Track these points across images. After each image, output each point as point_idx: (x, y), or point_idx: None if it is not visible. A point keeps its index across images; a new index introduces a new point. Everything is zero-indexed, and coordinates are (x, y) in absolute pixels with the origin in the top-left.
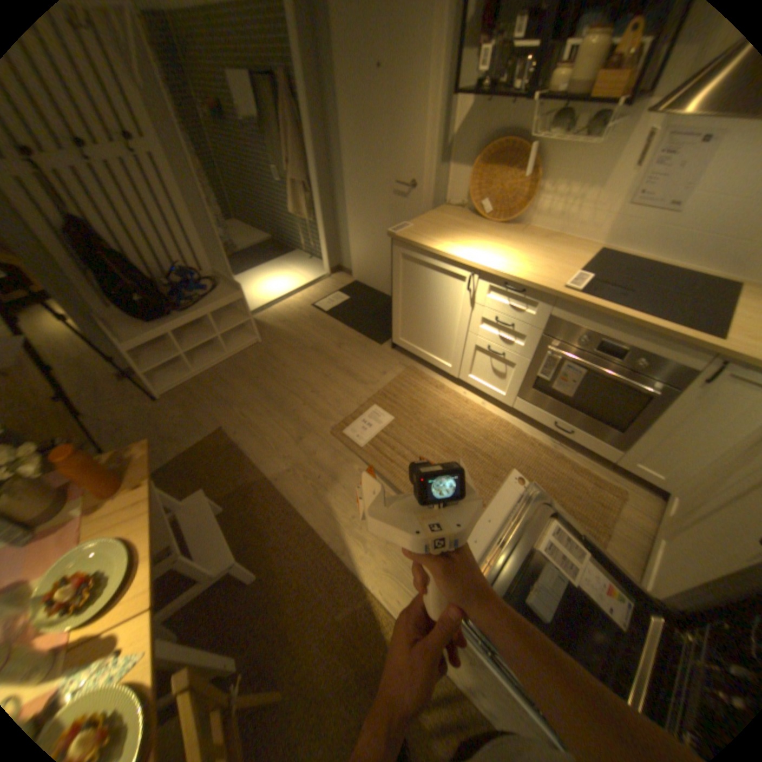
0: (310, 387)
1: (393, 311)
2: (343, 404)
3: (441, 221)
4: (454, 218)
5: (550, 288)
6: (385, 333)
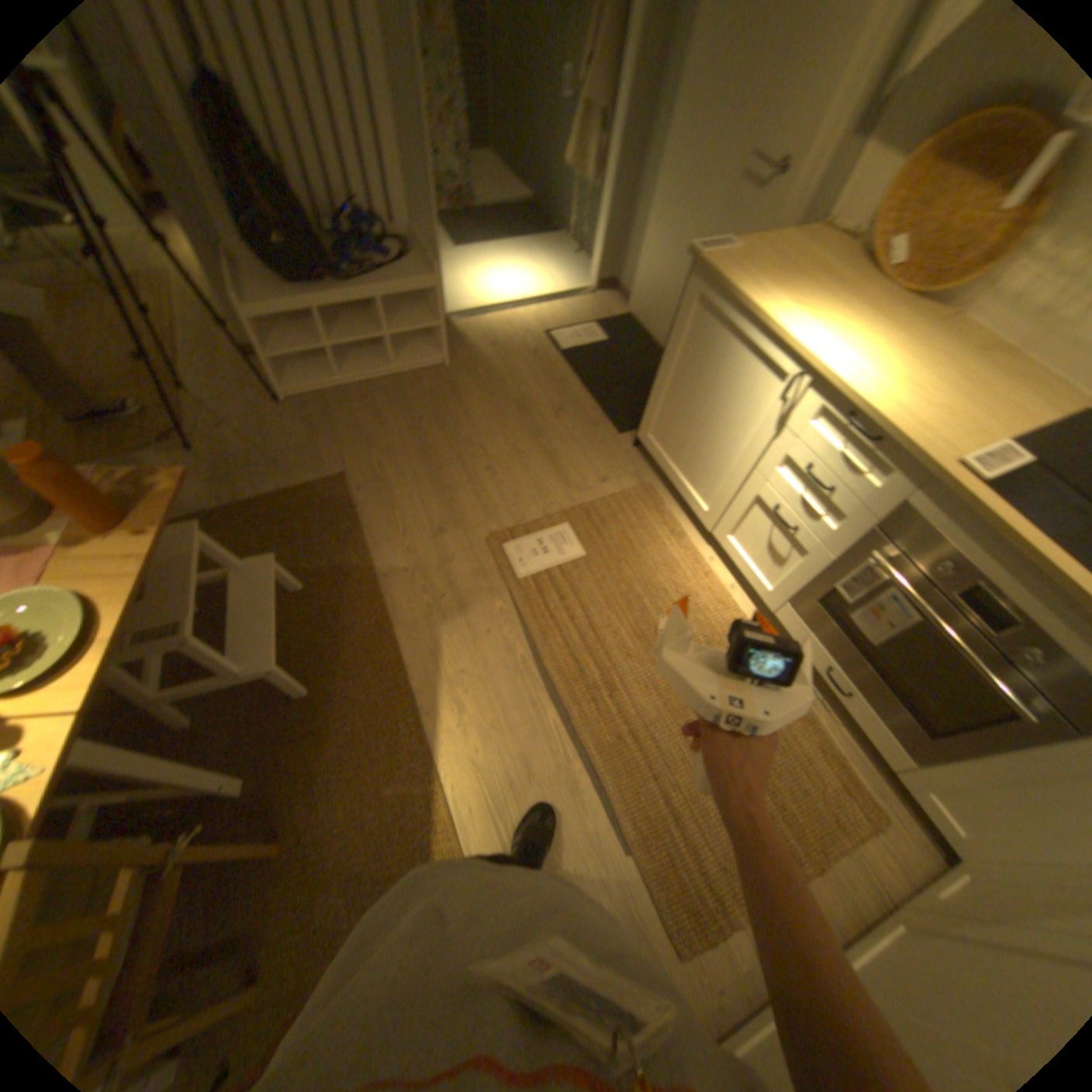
0: (490, 461)
1: (658, 389)
2: (524, 504)
3: (802, 255)
4: (830, 257)
5: (931, 456)
6: (637, 417)
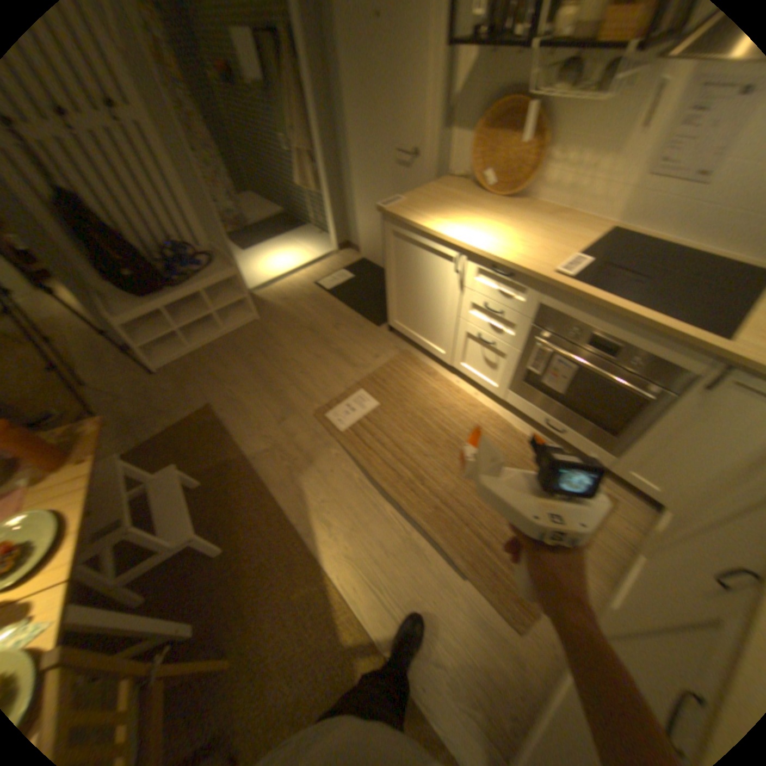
0: (303, 368)
1: (390, 293)
2: (332, 387)
3: (441, 195)
4: (456, 192)
5: (540, 274)
6: (386, 315)
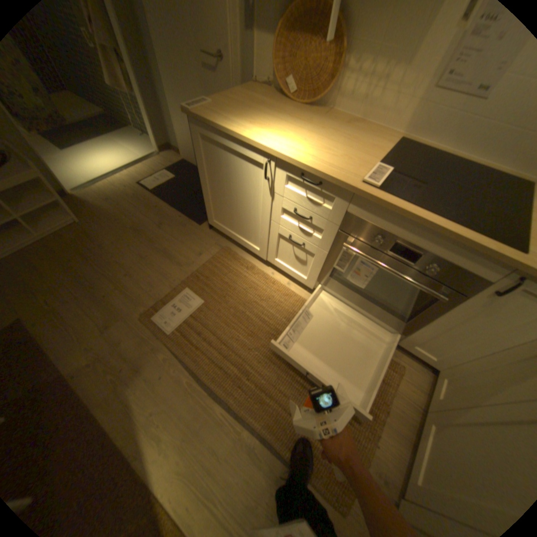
0: (125, 270)
1: (206, 194)
2: (156, 287)
3: (245, 98)
4: (260, 96)
5: (349, 183)
6: (206, 212)
